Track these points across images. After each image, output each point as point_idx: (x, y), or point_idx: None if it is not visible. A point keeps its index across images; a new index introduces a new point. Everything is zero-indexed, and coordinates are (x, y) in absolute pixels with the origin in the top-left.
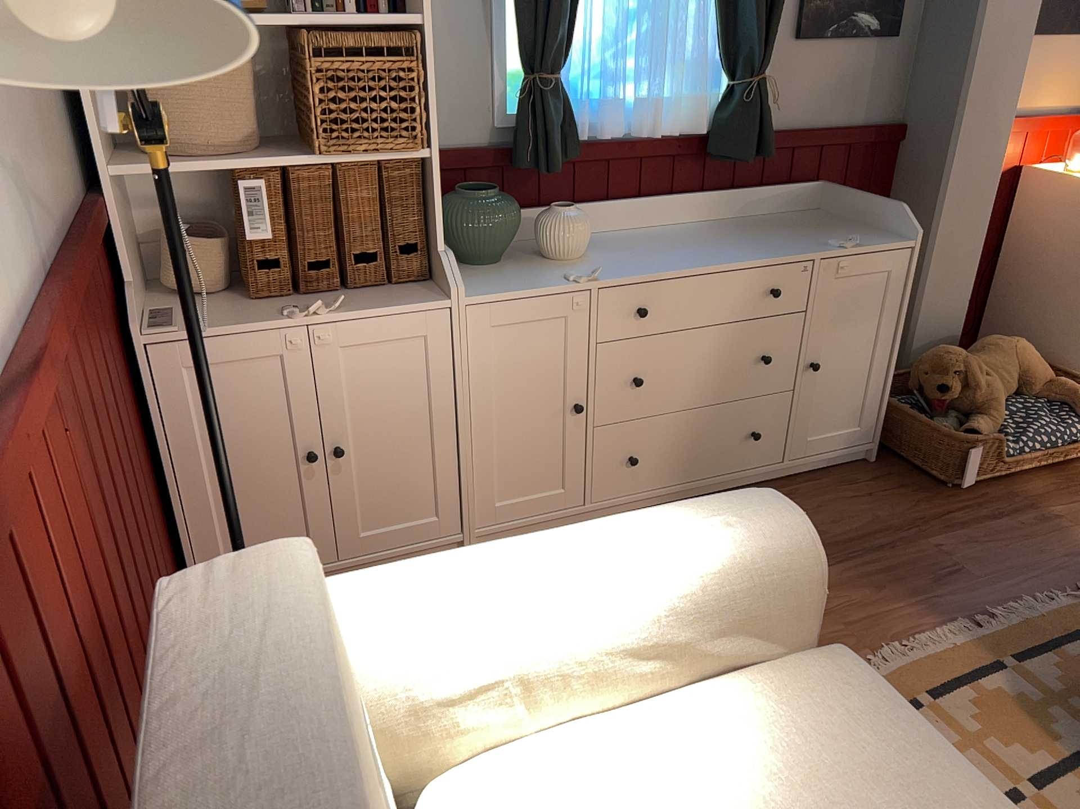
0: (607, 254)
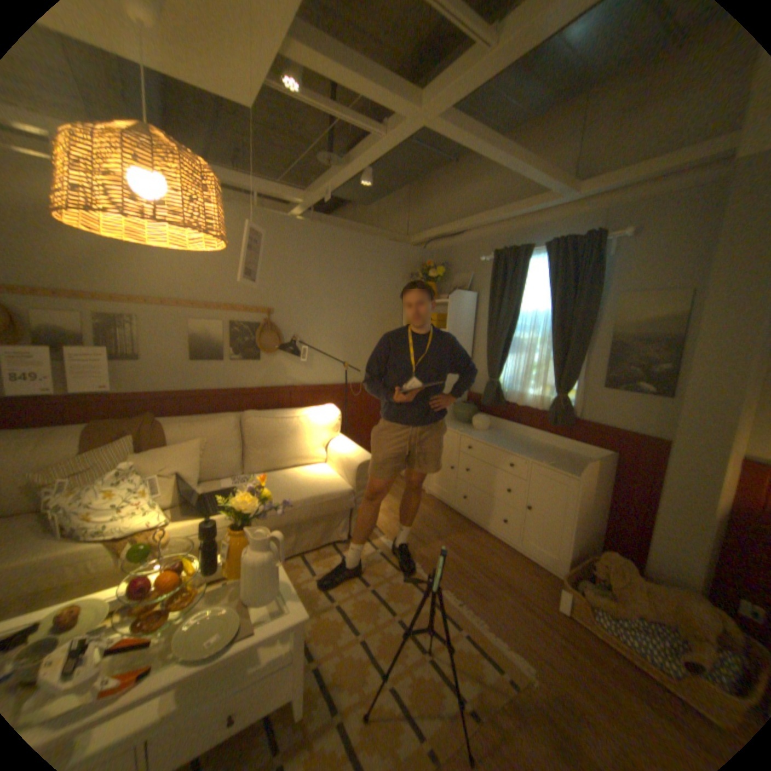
0: (487, 433)
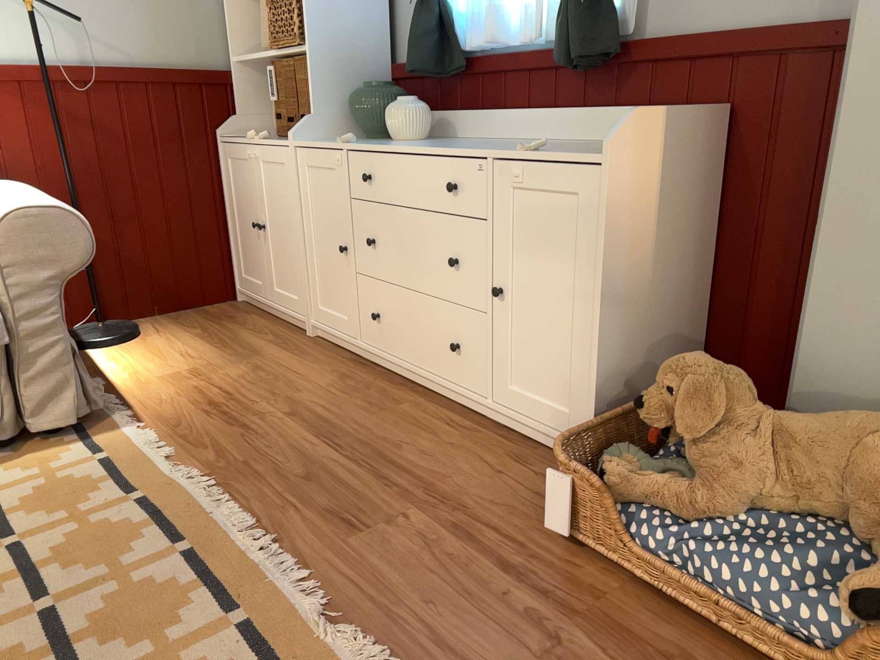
0: (419, 142)
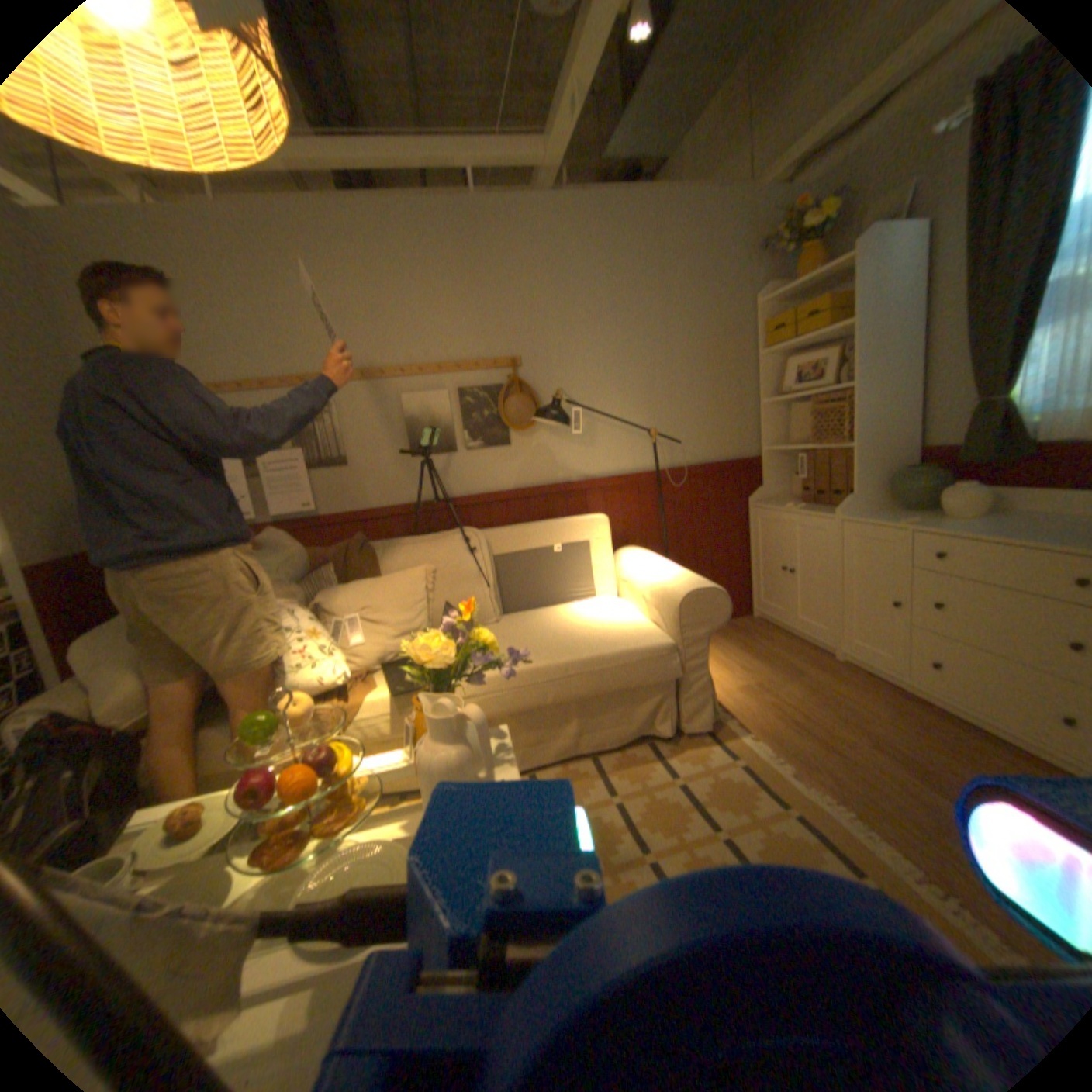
0: (989, 521)
